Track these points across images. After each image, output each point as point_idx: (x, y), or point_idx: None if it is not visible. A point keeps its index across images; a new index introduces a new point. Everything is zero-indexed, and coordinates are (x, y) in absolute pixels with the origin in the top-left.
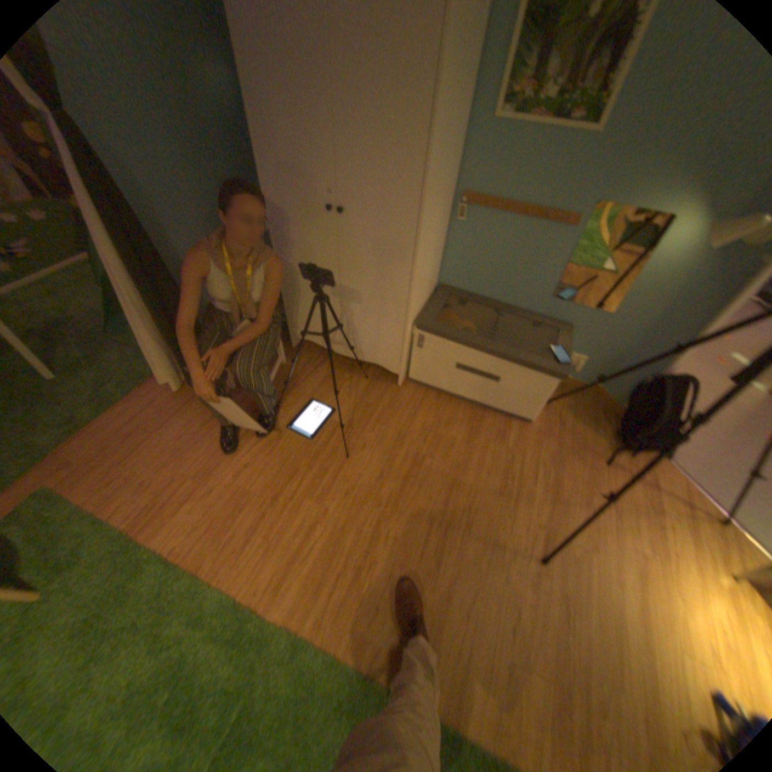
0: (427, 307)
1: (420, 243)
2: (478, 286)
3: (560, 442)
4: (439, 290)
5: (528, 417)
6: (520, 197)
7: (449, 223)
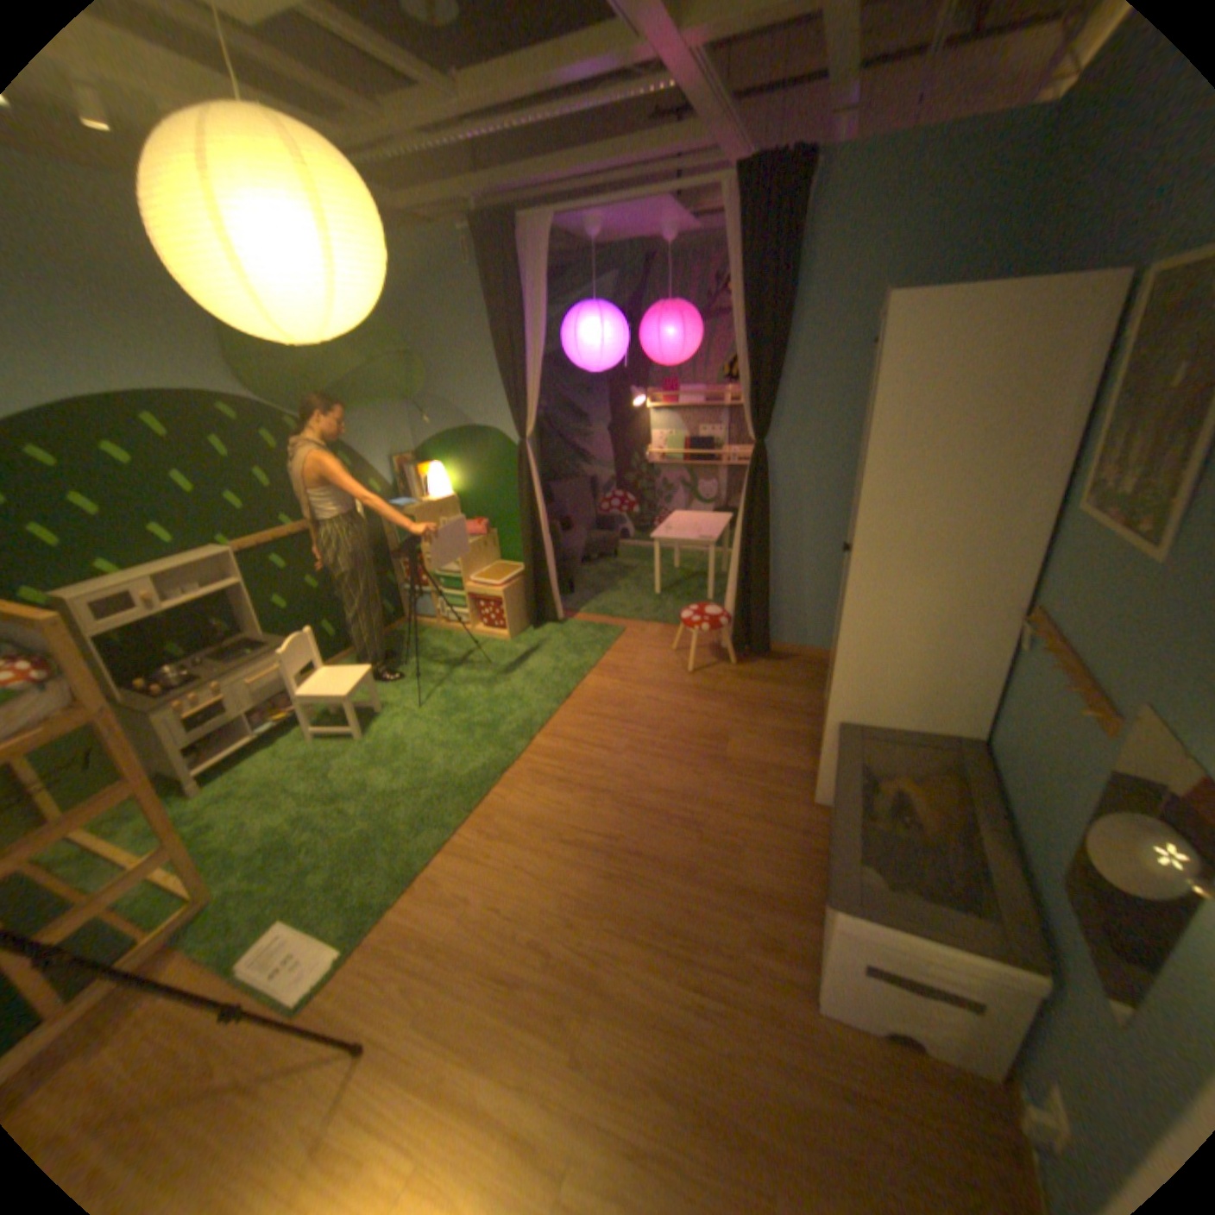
0: (901, 731)
1: (852, 604)
2: (1017, 782)
3: (800, 1083)
4: (972, 746)
5: (823, 990)
6: (1081, 642)
7: (1025, 649)
